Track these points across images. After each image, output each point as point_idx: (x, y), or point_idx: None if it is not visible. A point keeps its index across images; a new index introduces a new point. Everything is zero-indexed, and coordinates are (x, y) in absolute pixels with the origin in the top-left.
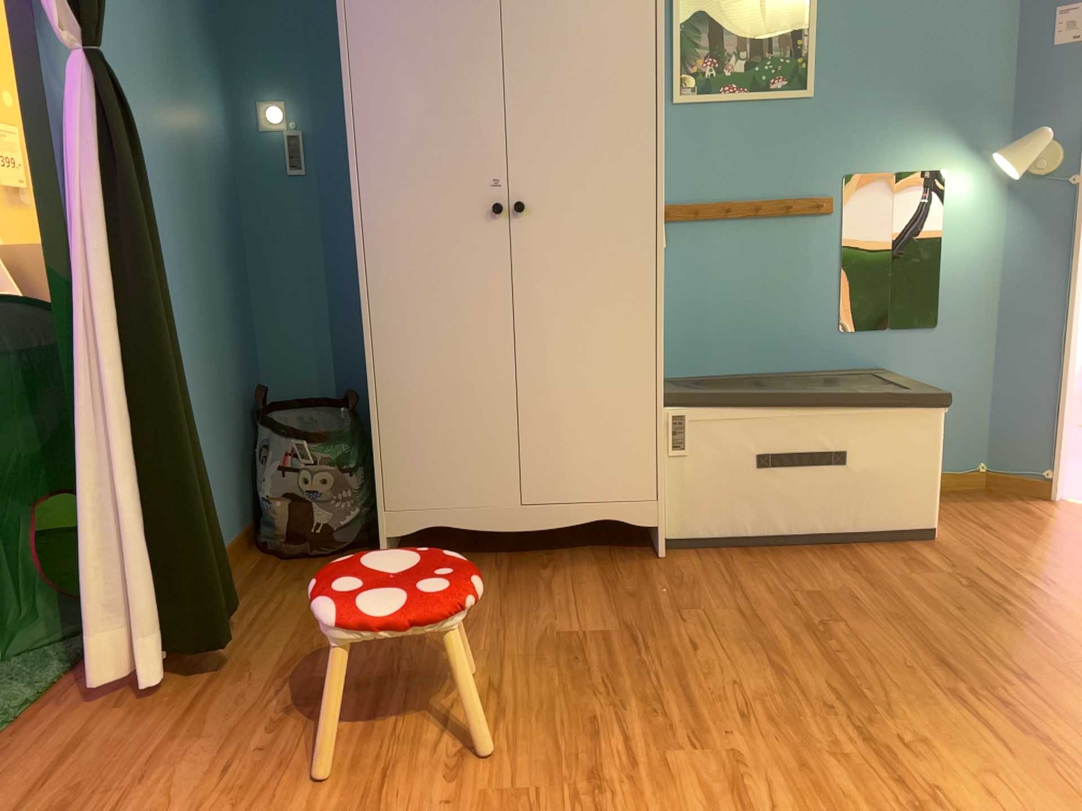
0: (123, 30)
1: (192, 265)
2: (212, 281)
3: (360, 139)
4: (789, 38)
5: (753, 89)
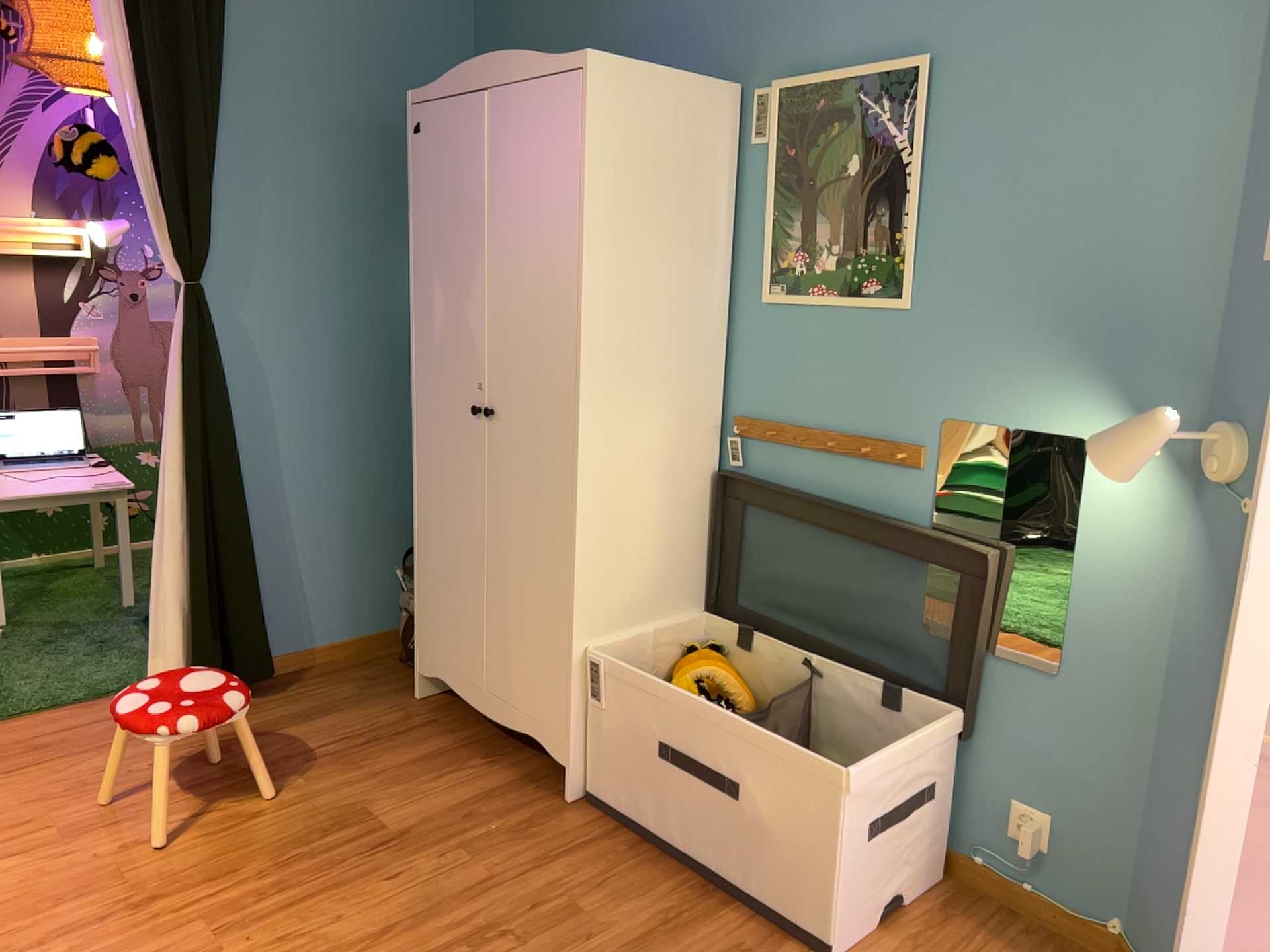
0: (293, 242)
1: (361, 411)
2: (390, 423)
3: (416, 332)
4: (886, 230)
5: (843, 293)
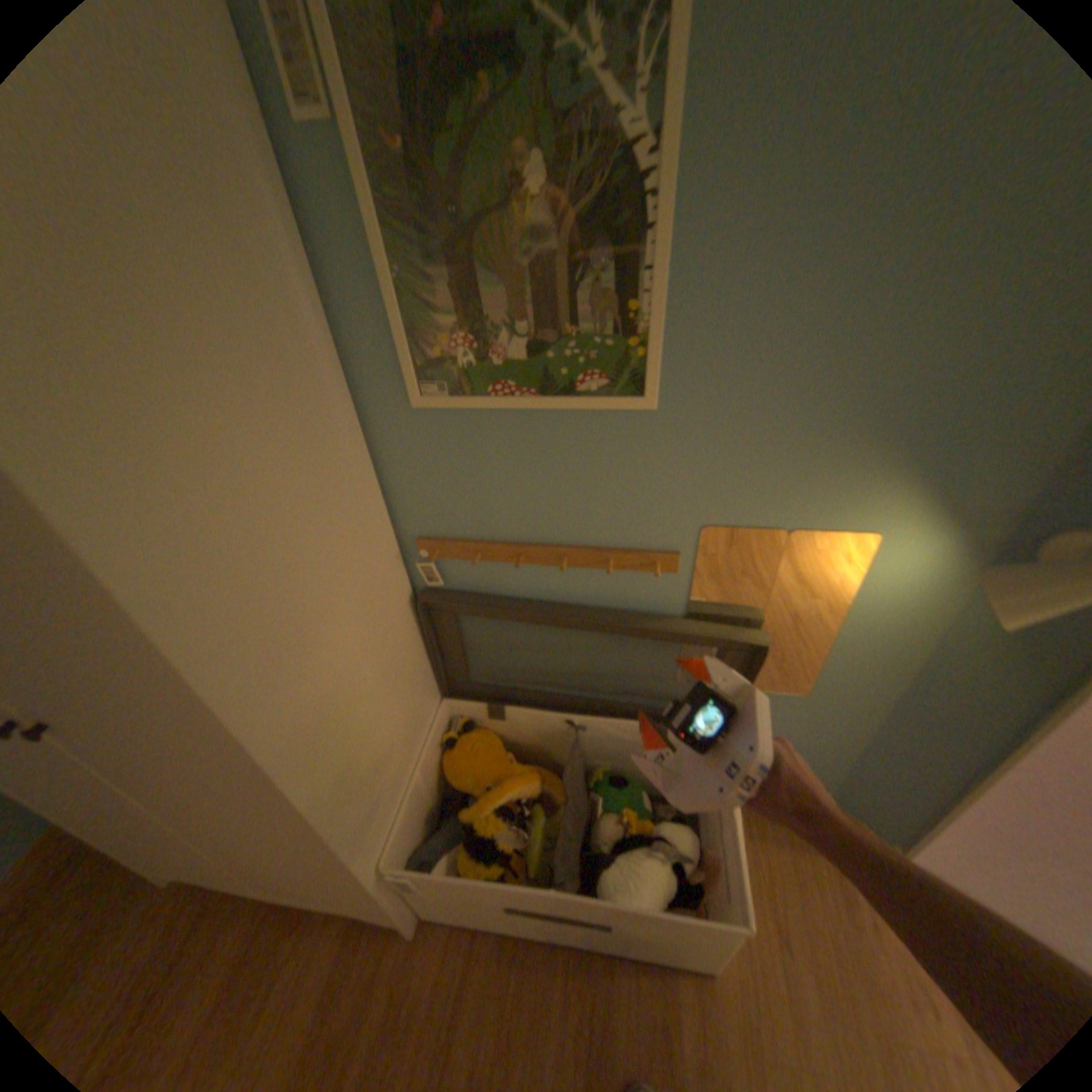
0: None
1: None
2: None
3: None
4: (614, 292)
5: (549, 390)
